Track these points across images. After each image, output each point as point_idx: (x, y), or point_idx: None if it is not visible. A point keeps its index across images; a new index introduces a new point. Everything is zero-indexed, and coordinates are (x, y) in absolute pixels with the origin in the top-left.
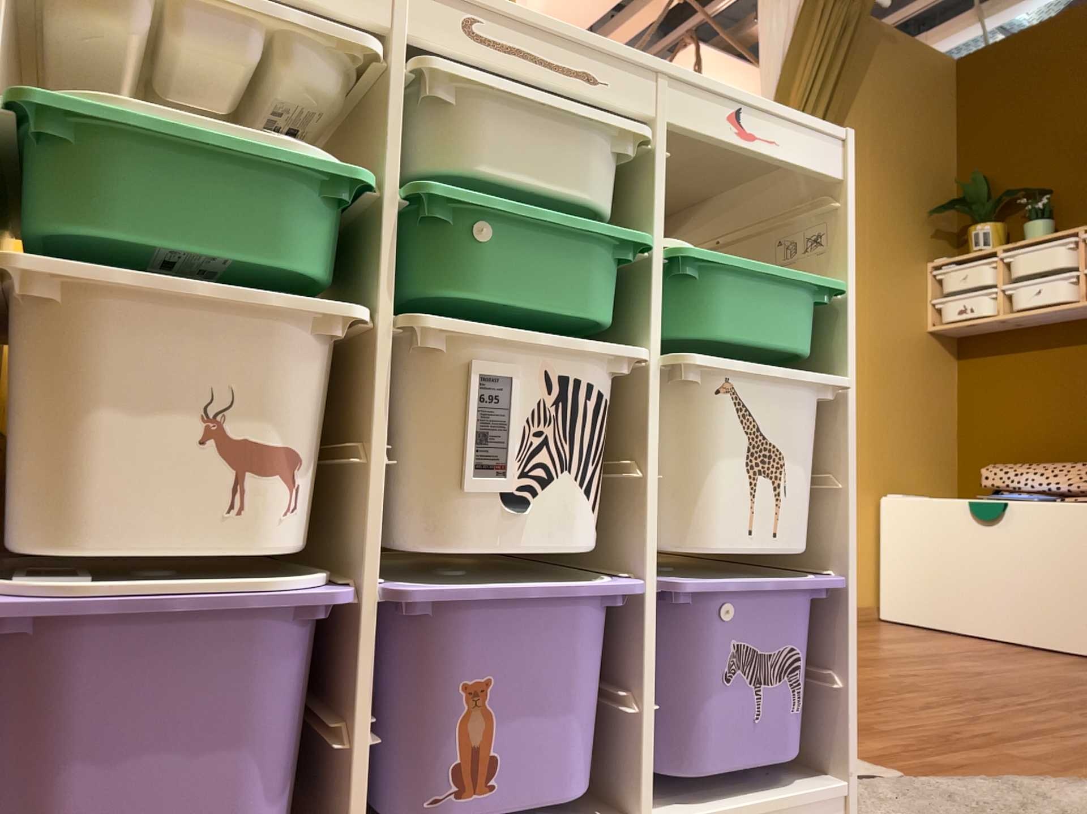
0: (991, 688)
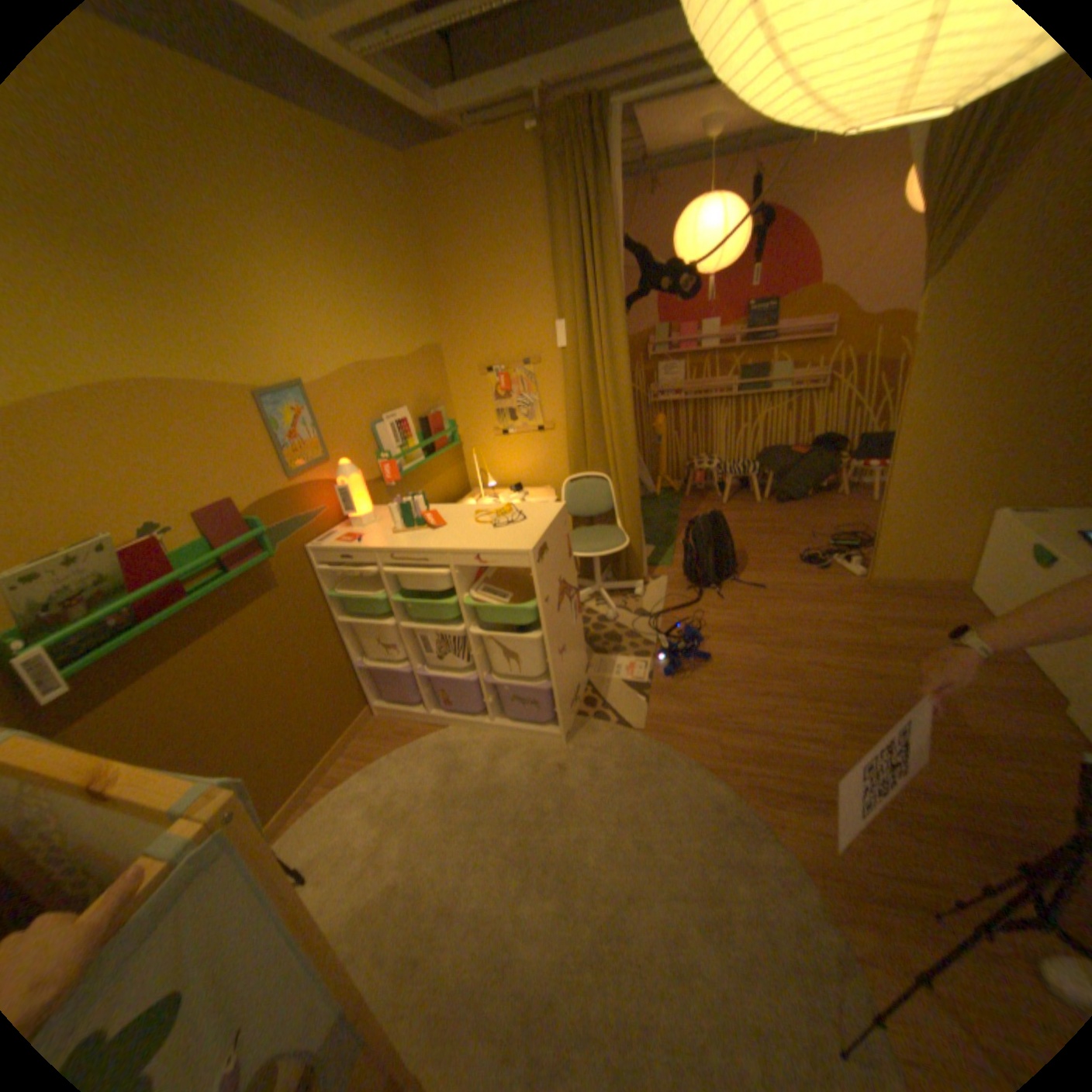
0: (844, 701)
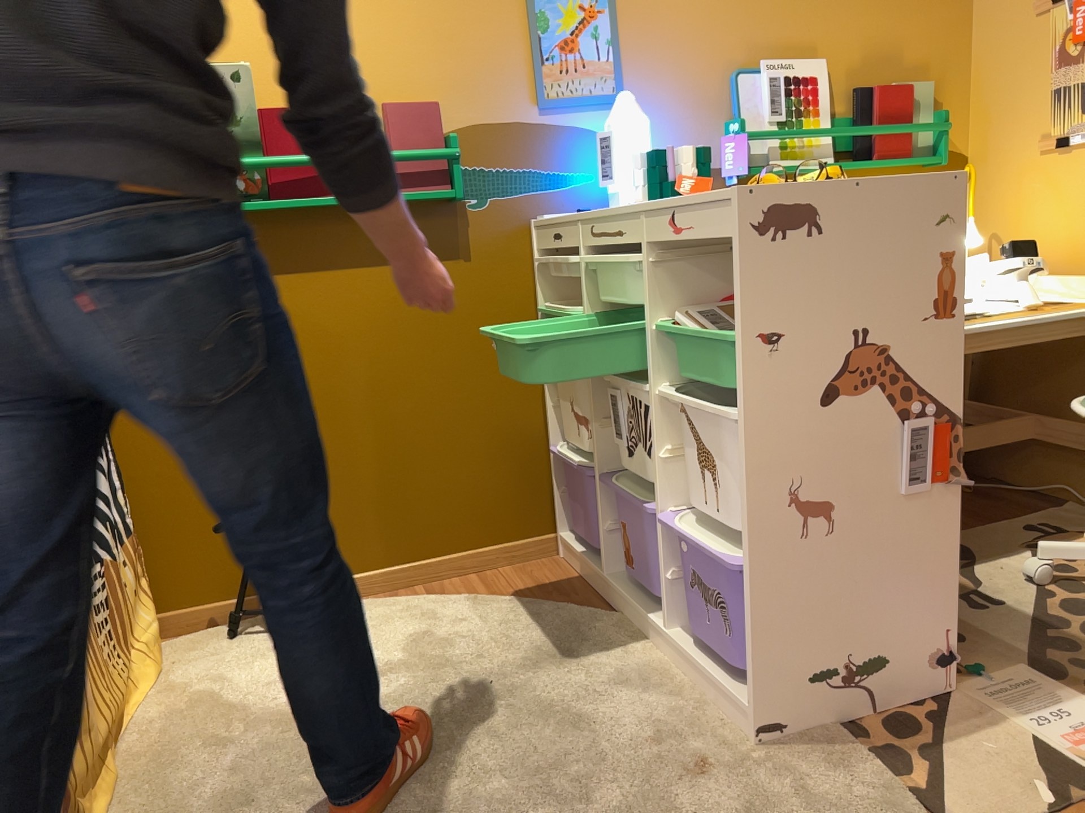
0: None
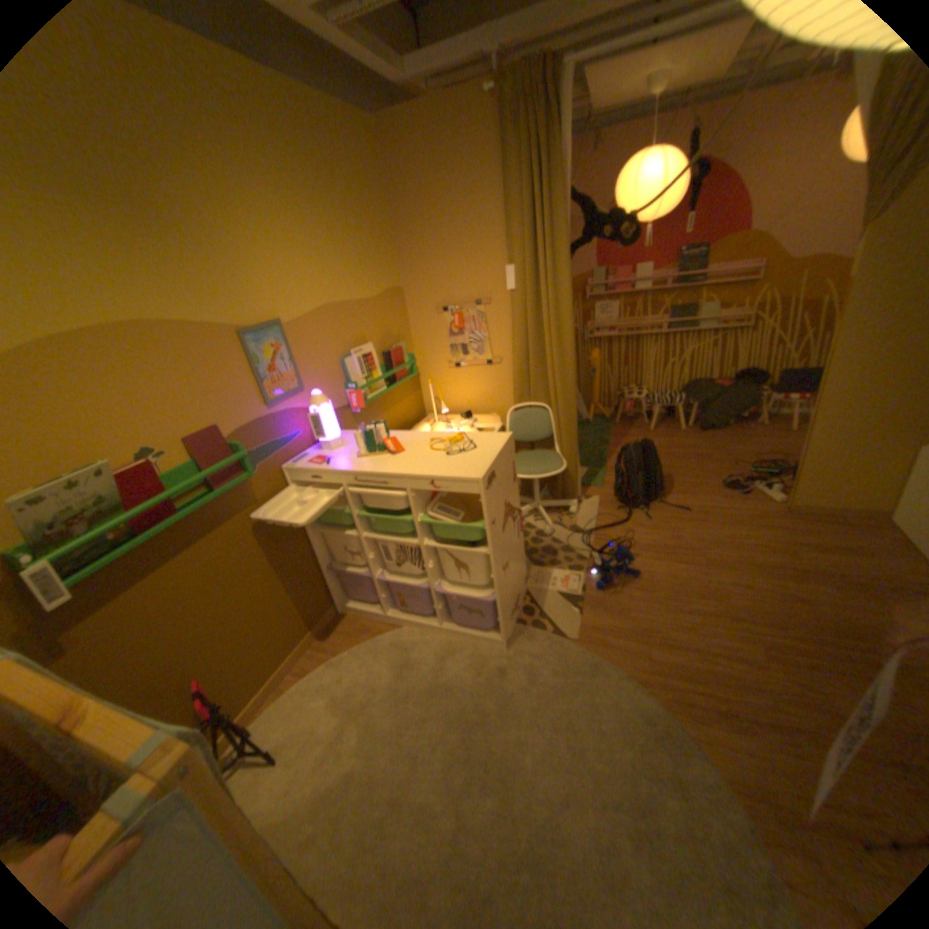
0: (768, 623)
